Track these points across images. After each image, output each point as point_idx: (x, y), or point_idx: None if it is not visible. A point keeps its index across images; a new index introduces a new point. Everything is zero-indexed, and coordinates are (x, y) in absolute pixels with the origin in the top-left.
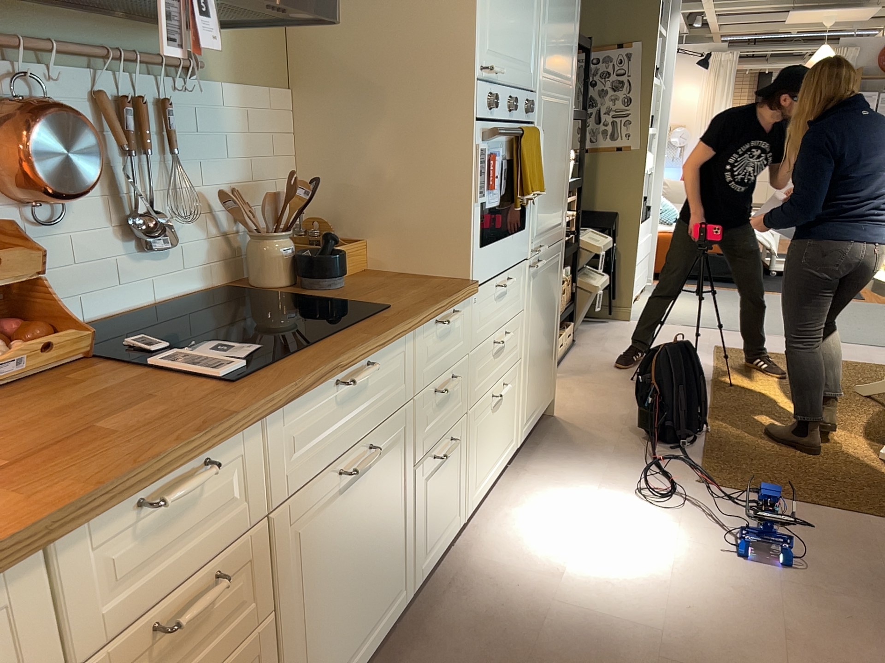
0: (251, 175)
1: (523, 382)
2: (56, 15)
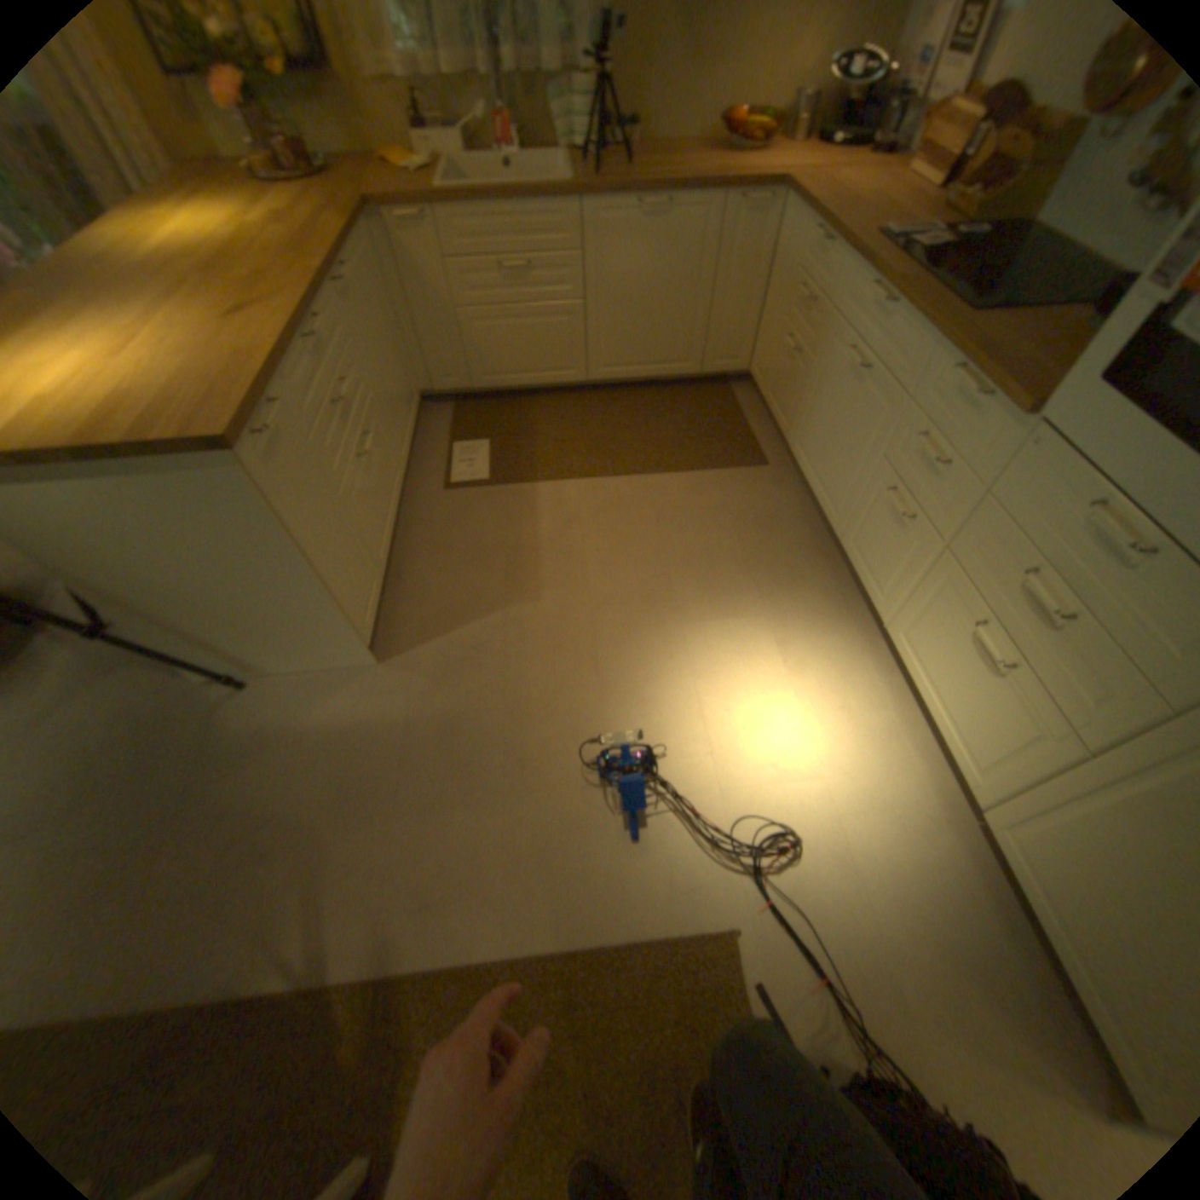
0: None
1: (1062, 792)
2: None
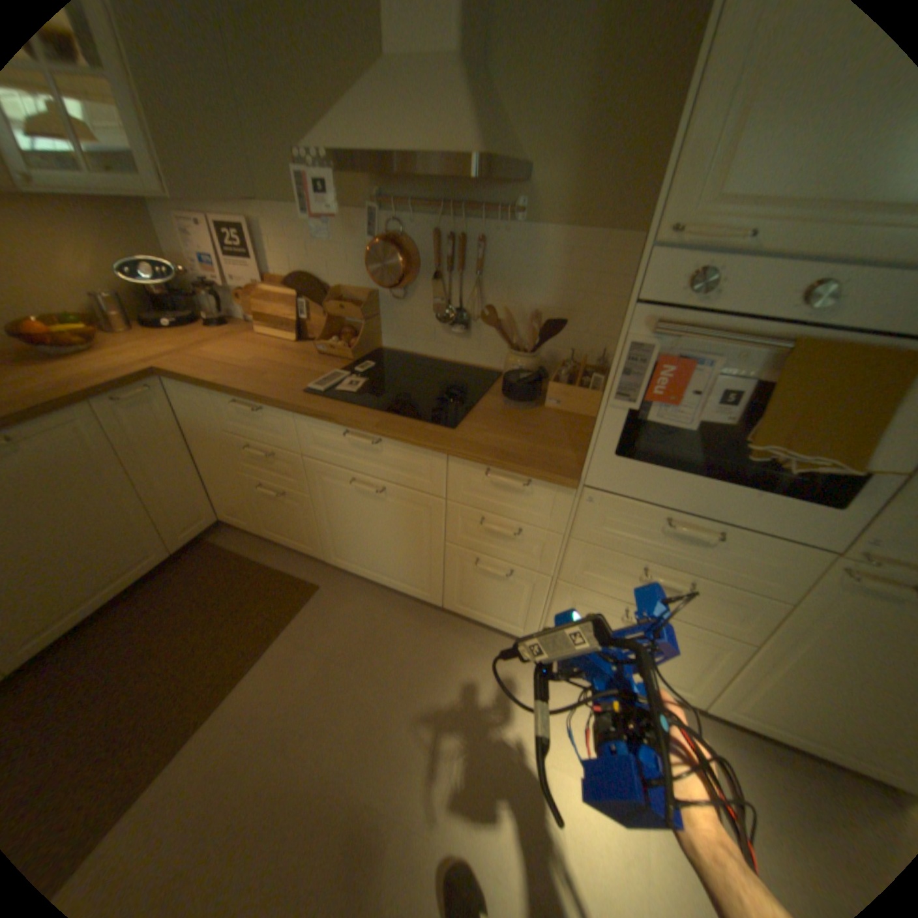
0: (556, 302)
1: (753, 675)
2: (417, 181)
